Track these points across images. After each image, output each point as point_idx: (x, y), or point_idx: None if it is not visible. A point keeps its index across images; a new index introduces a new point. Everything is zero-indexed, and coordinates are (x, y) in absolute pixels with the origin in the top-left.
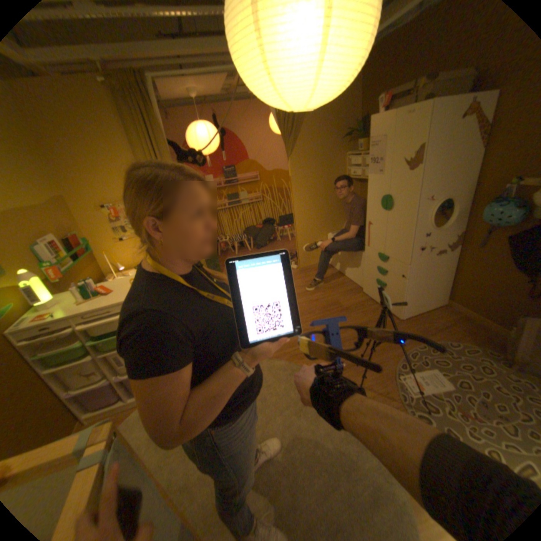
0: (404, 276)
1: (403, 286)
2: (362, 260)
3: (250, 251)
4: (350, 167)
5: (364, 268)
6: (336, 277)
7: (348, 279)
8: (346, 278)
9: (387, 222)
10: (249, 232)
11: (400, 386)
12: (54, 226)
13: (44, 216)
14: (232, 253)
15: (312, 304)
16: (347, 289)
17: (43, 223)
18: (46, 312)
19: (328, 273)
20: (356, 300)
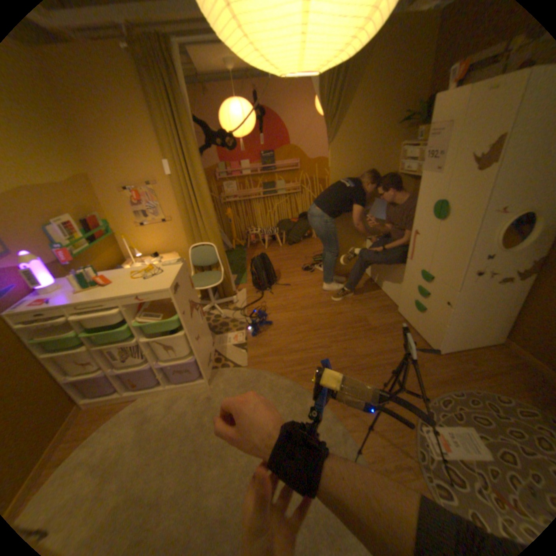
0: (450, 304)
1: (447, 315)
2: (402, 274)
3: (280, 246)
4: (405, 160)
5: (402, 283)
6: (369, 288)
7: (383, 292)
8: (381, 292)
9: (439, 233)
10: (282, 225)
11: (421, 439)
12: (71, 206)
13: (61, 195)
14: (262, 247)
15: (335, 317)
16: (379, 305)
17: (60, 203)
18: (45, 297)
19: (361, 282)
20: (387, 320)
